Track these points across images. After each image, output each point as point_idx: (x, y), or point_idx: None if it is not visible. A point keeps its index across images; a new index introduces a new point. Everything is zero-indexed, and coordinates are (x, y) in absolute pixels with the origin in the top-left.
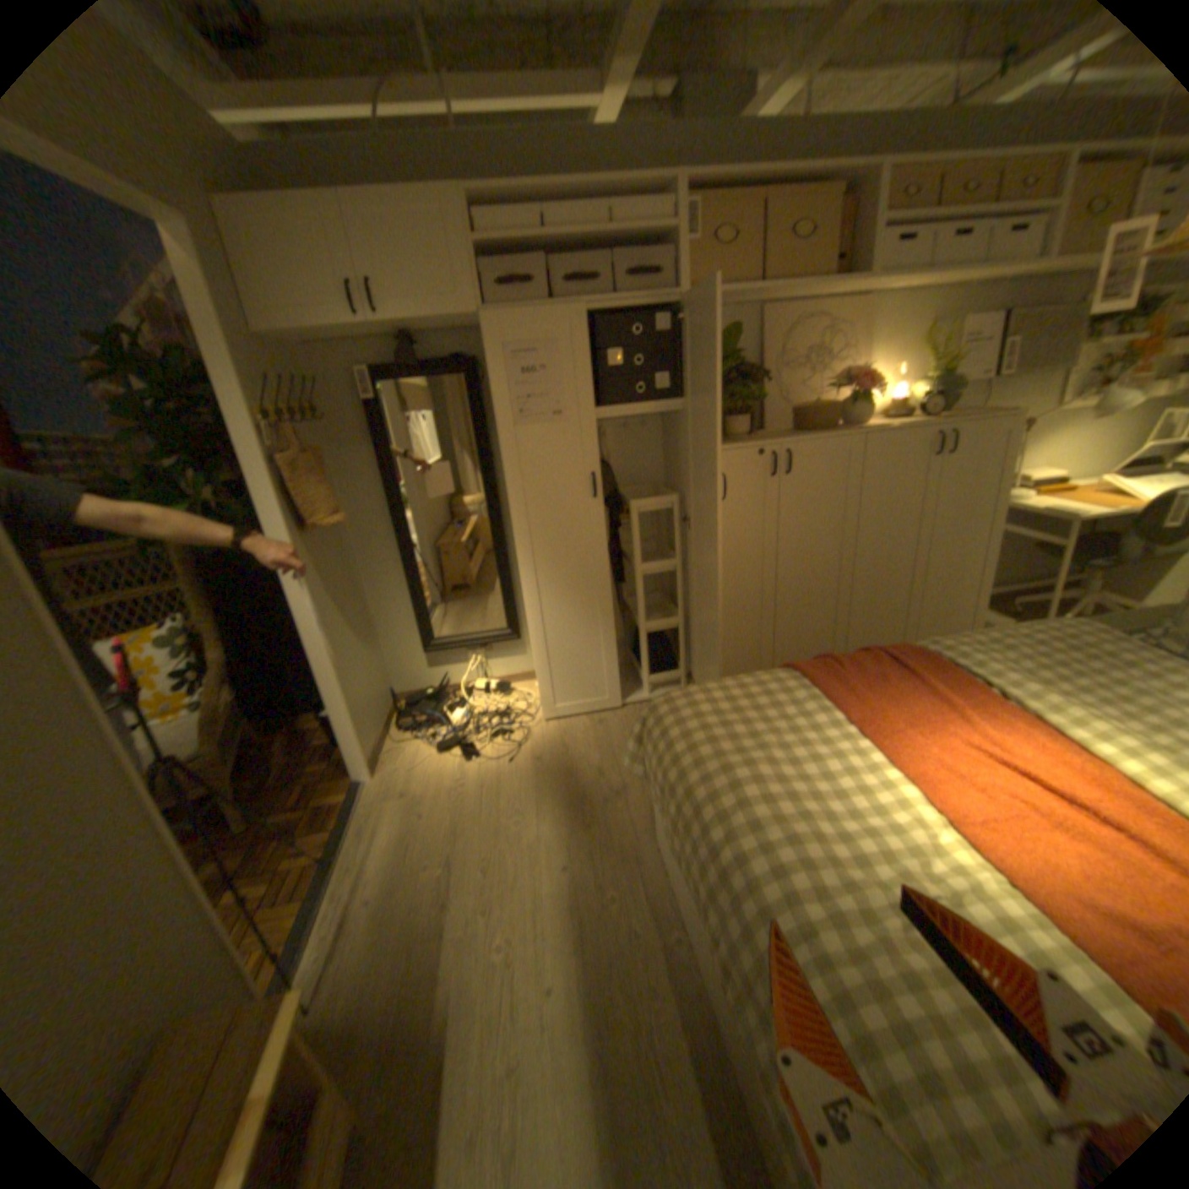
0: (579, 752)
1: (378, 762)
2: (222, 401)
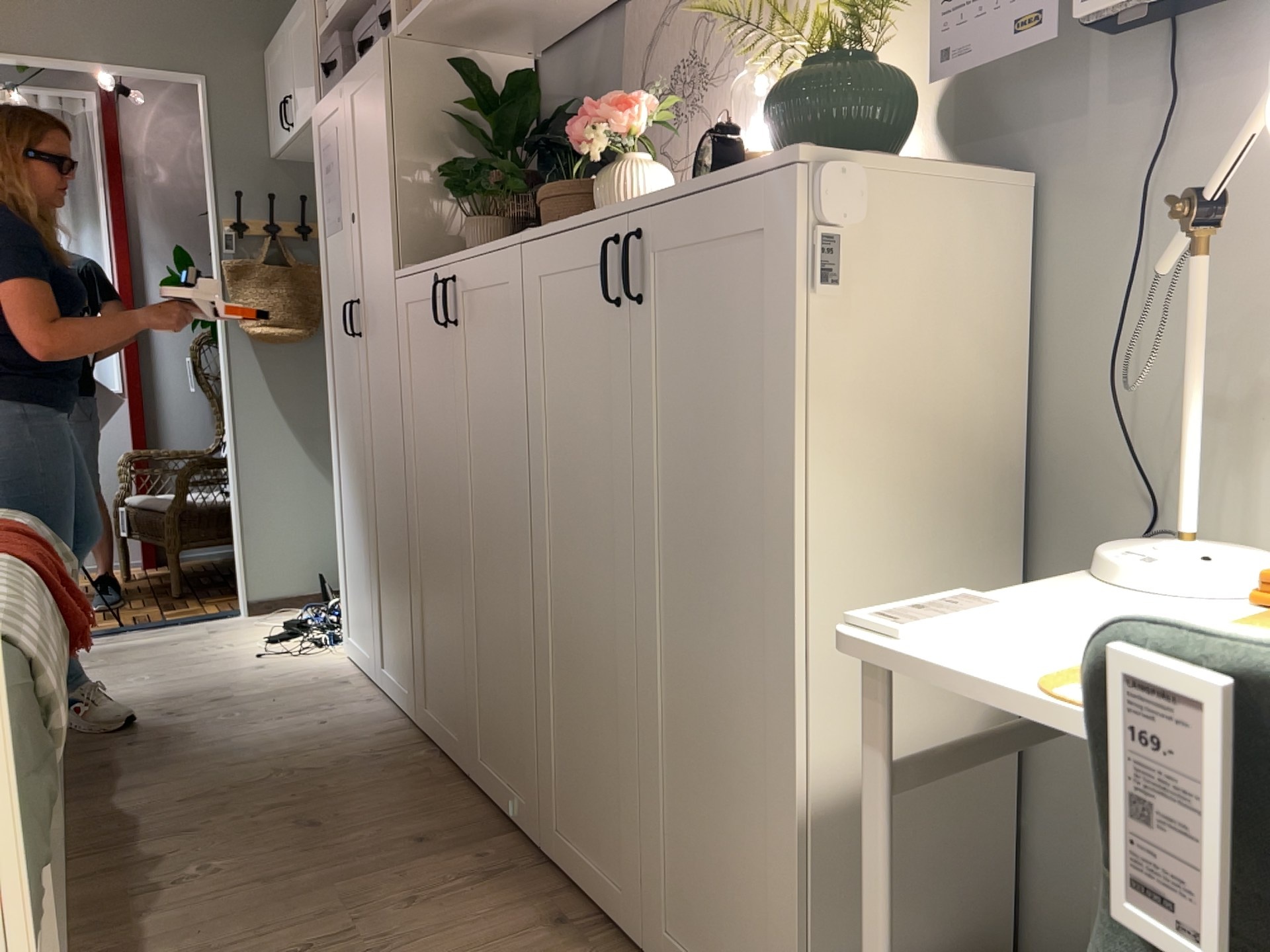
0: (272, 683)
1: (275, 609)
2: (208, 212)
